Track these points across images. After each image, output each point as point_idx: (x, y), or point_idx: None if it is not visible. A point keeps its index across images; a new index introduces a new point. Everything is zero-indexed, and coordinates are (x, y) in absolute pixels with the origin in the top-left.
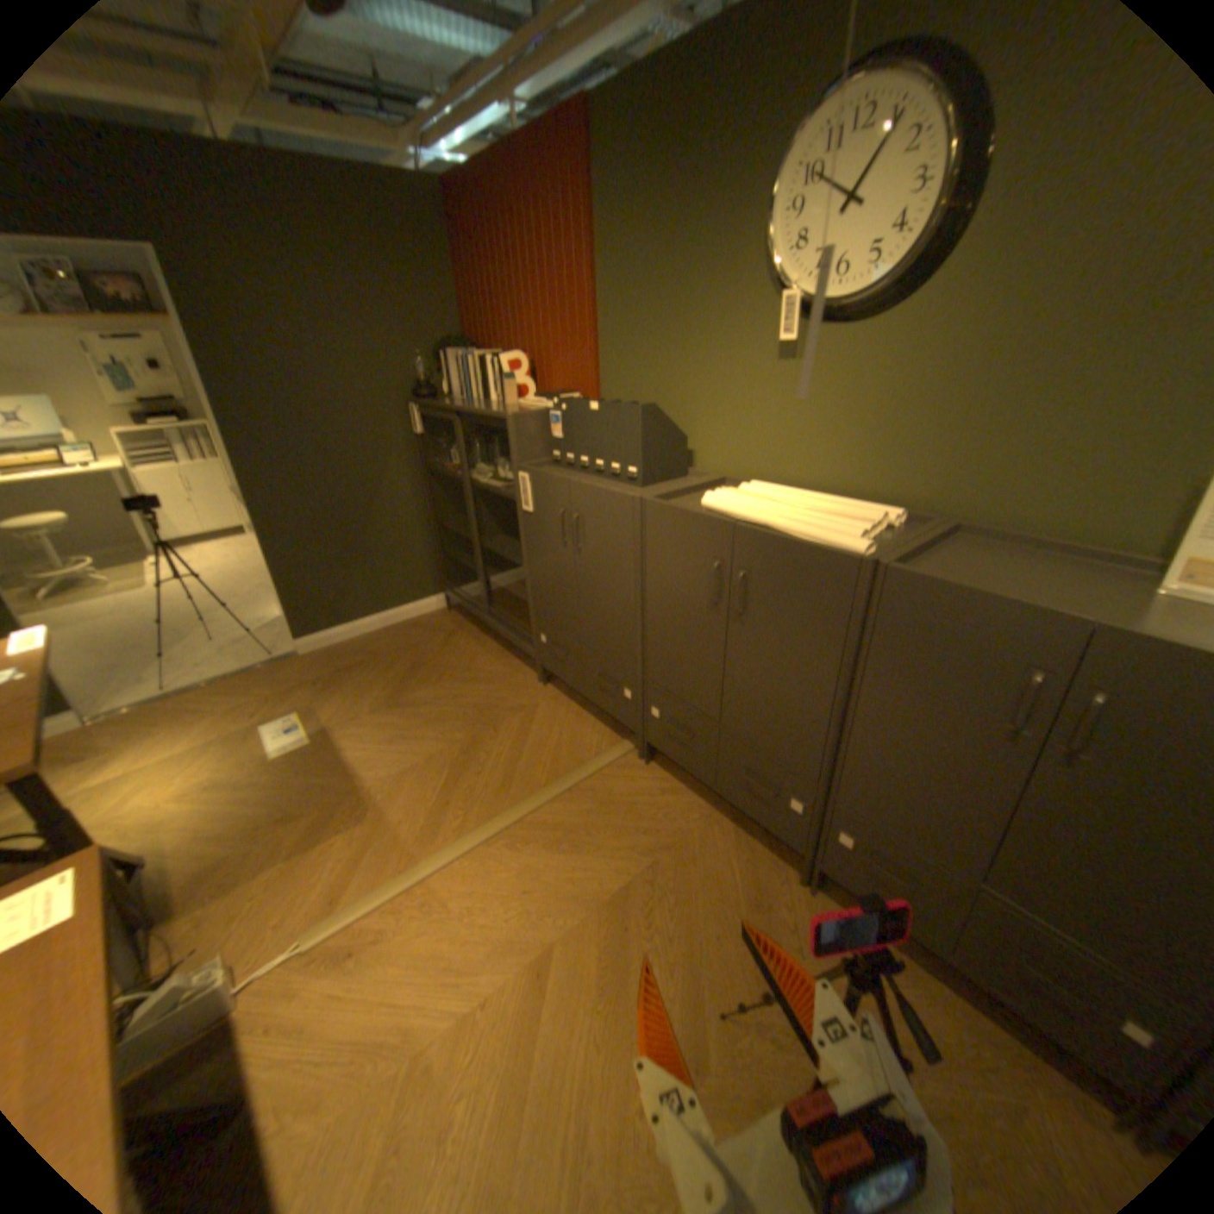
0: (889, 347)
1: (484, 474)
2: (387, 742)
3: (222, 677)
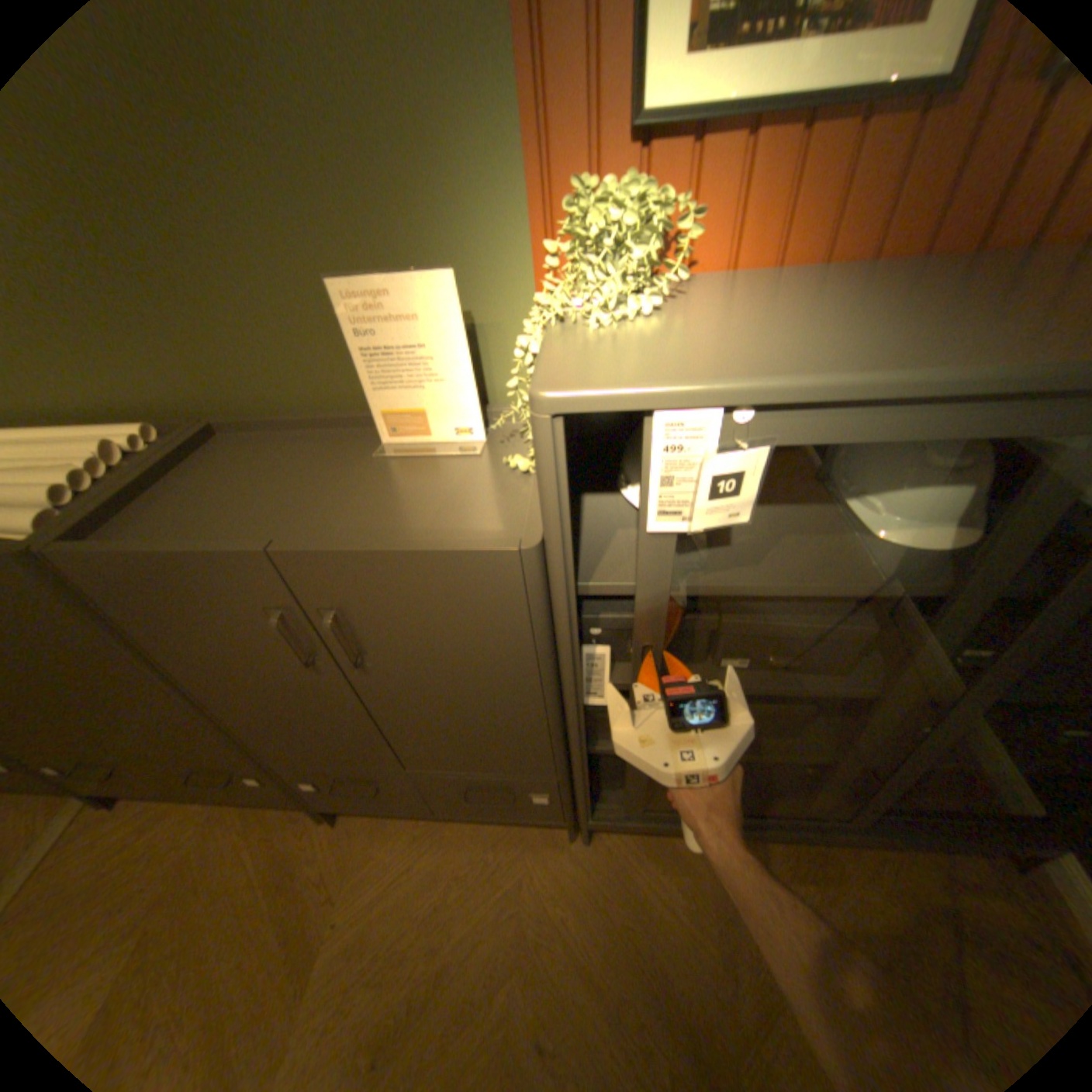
0: None
1: None
2: None
3: None
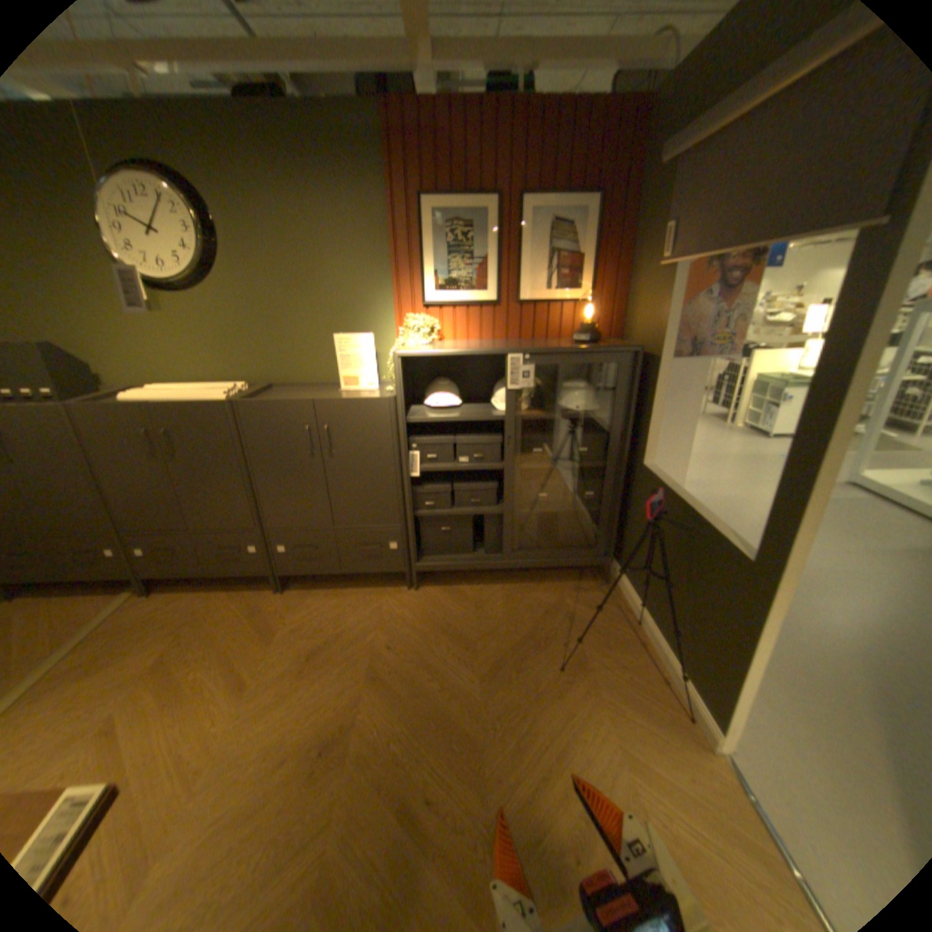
0: (204, 304)
1: None
2: None
3: None
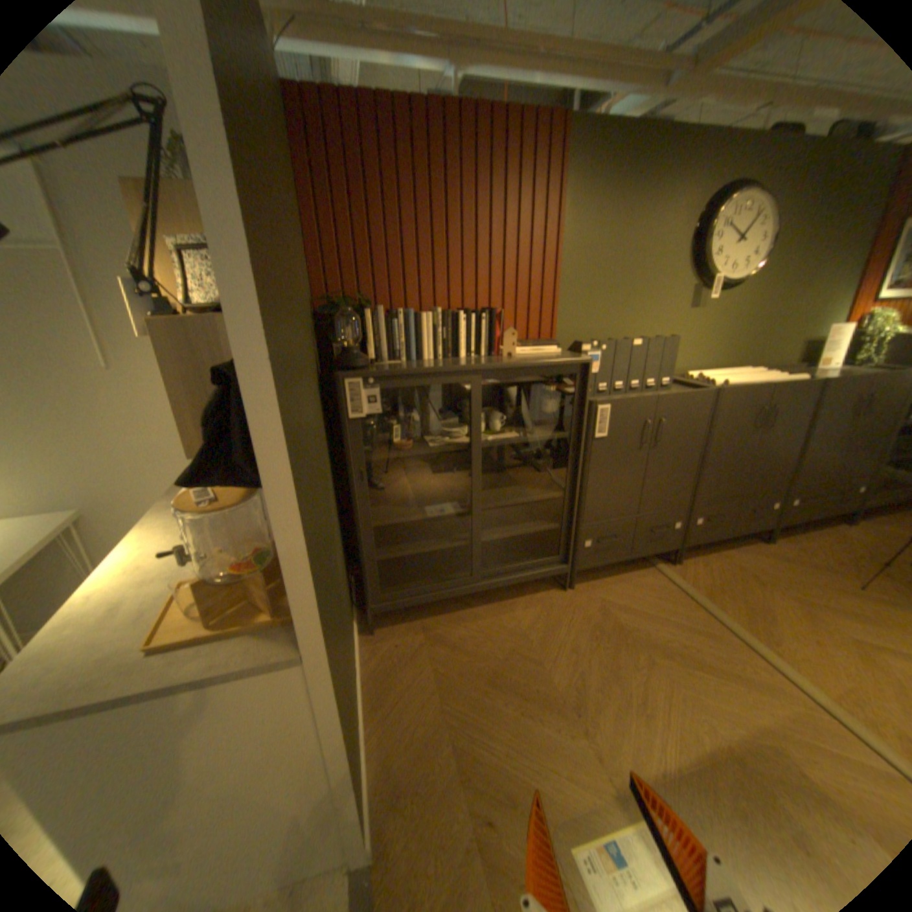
0: (737, 301)
1: (459, 437)
2: (649, 726)
3: None
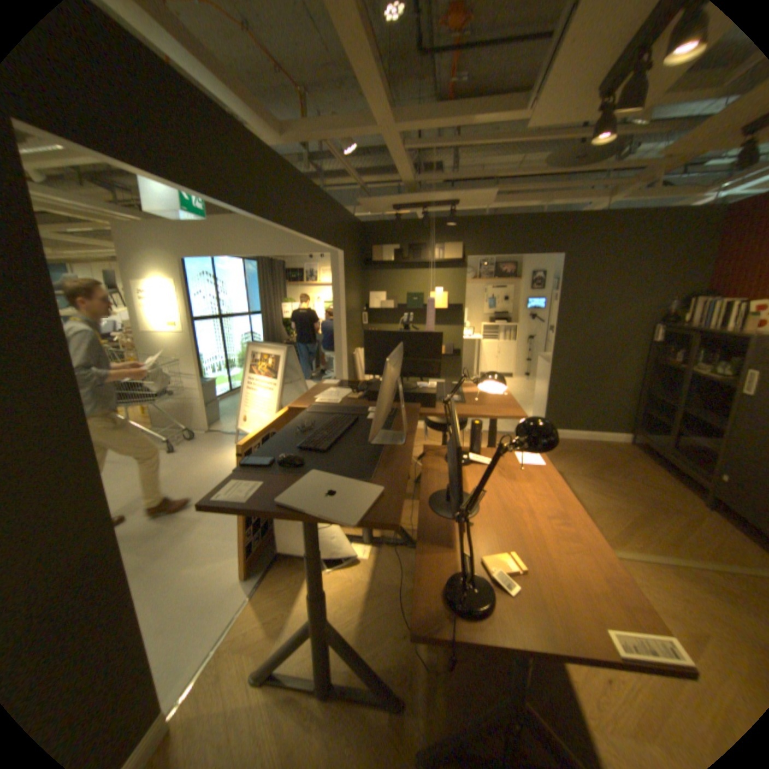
0: None
1: (702, 368)
2: (592, 491)
3: (507, 433)
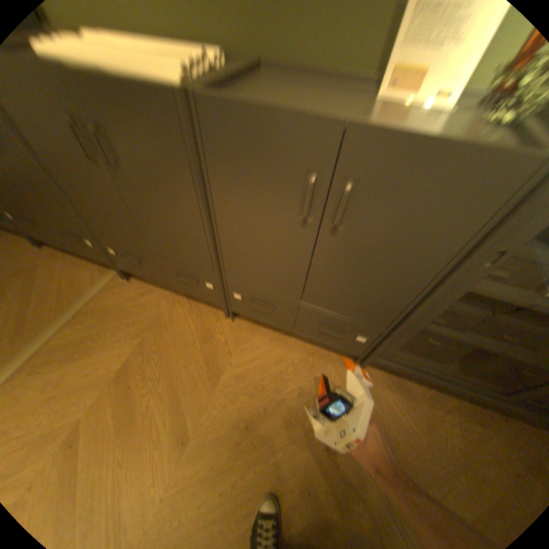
0: None
1: None
2: None
3: None
